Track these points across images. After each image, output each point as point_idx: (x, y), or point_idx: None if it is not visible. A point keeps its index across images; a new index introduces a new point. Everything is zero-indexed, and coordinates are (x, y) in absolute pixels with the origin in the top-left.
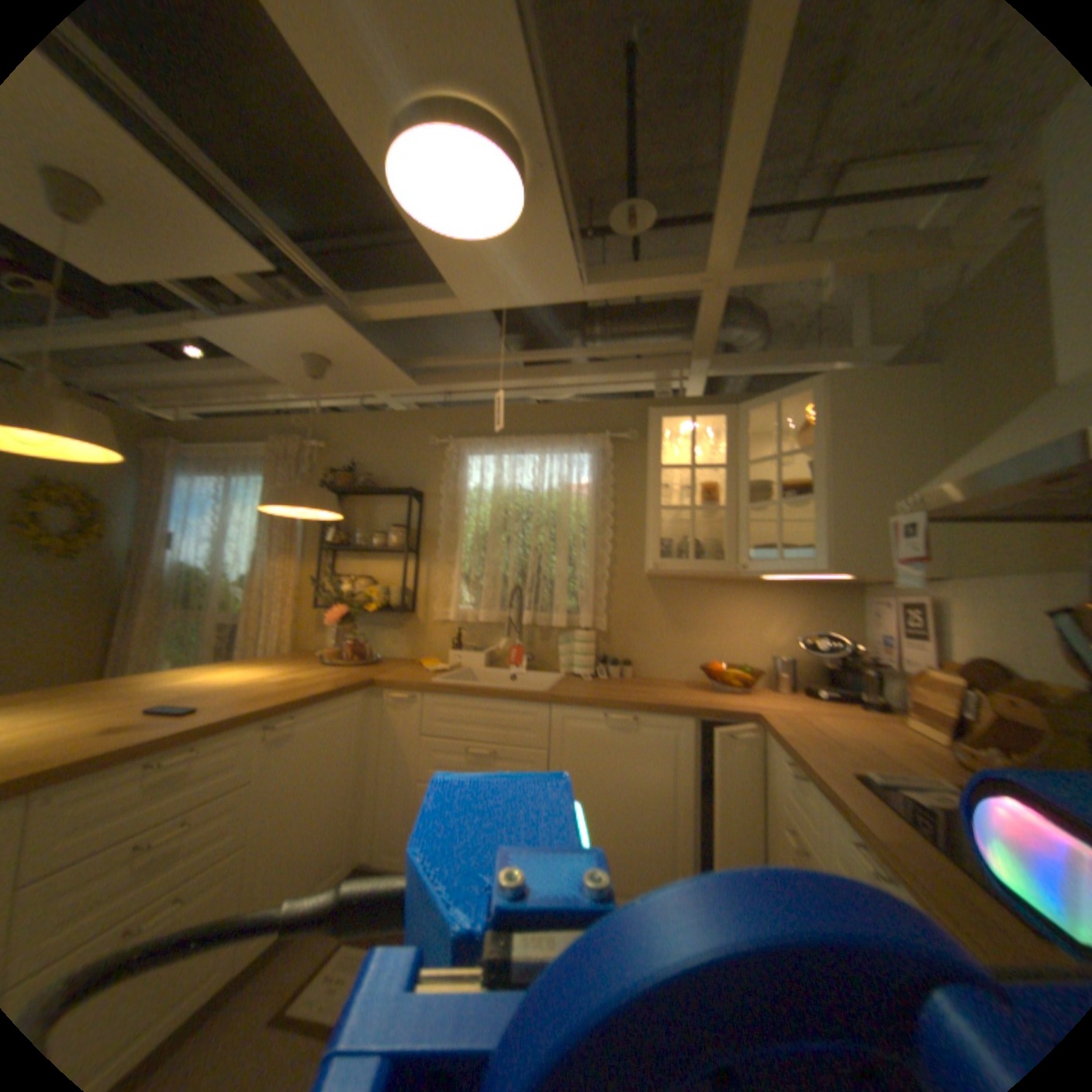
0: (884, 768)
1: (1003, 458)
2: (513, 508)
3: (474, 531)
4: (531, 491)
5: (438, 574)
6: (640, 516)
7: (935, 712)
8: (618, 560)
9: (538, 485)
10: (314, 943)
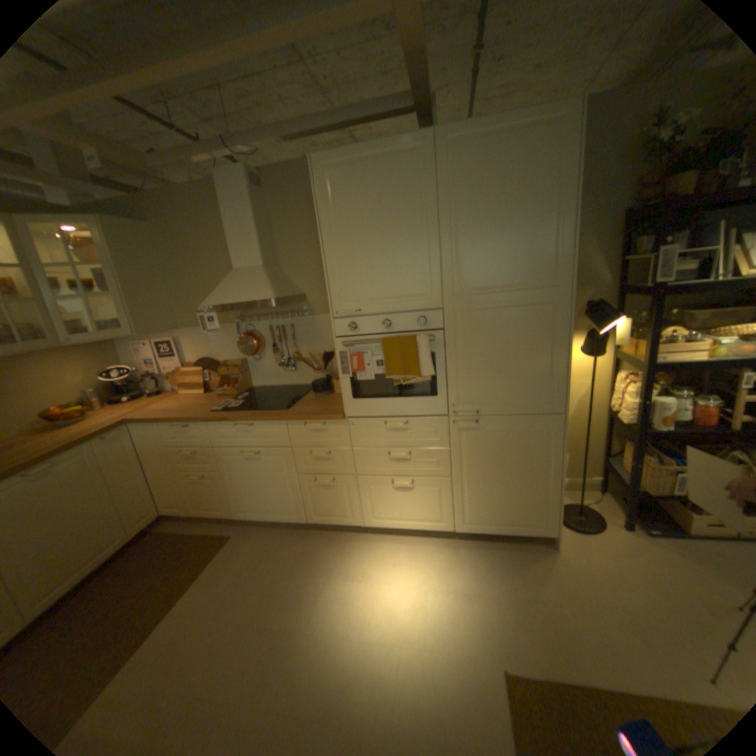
0: (206, 407)
1: (241, 299)
2: None
3: None
4: None
5: None
6: None
7: (189, 384)
8: None
9: None
10: None
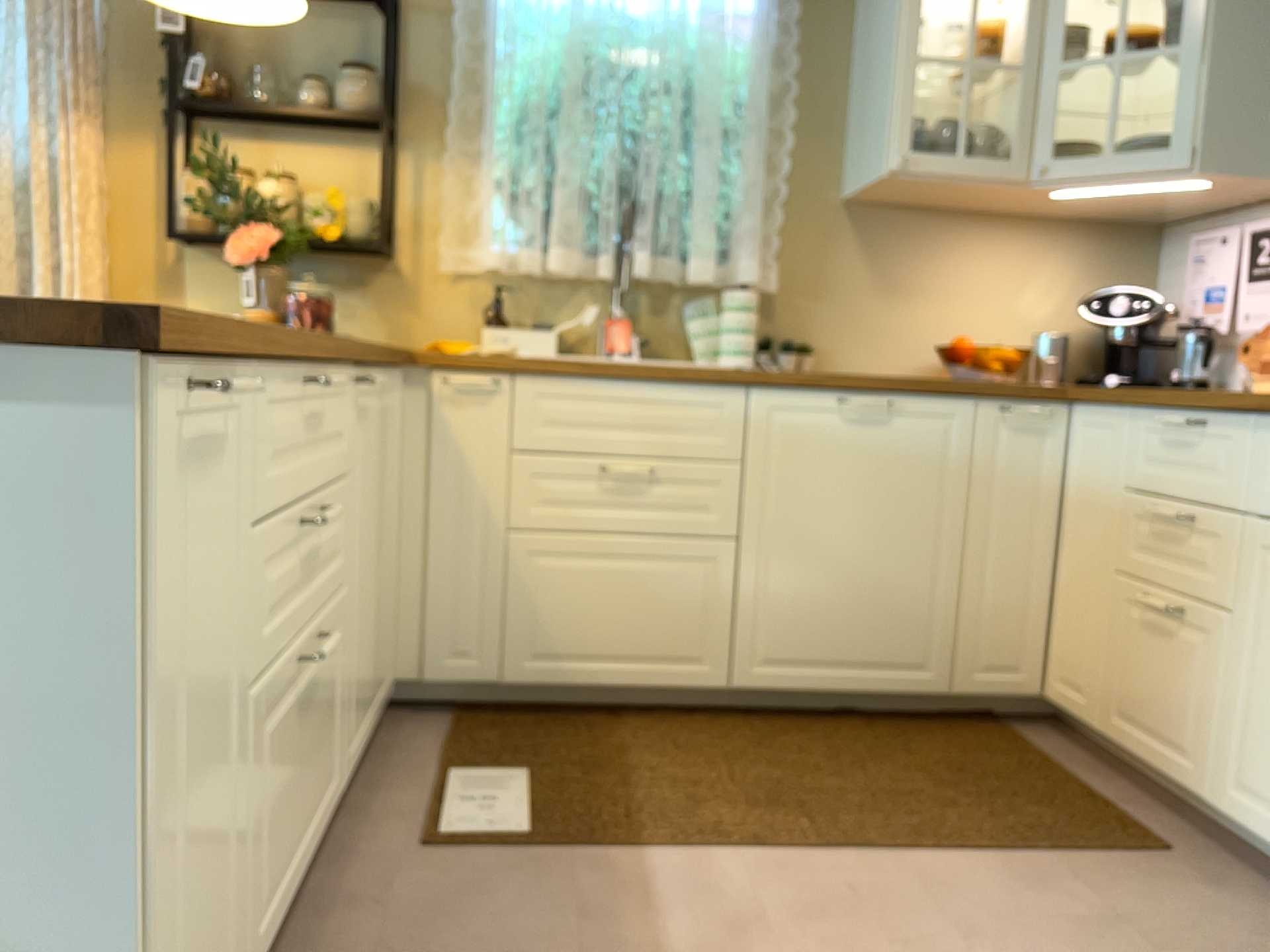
0: None
1: None
2: (601, 48)
3: (518, 91)
4: (637, 16)
5: (440, 177)
6: (838, 85)
7: None
8: (796, 164)
9: (650, 4)
10: (389, 773)
